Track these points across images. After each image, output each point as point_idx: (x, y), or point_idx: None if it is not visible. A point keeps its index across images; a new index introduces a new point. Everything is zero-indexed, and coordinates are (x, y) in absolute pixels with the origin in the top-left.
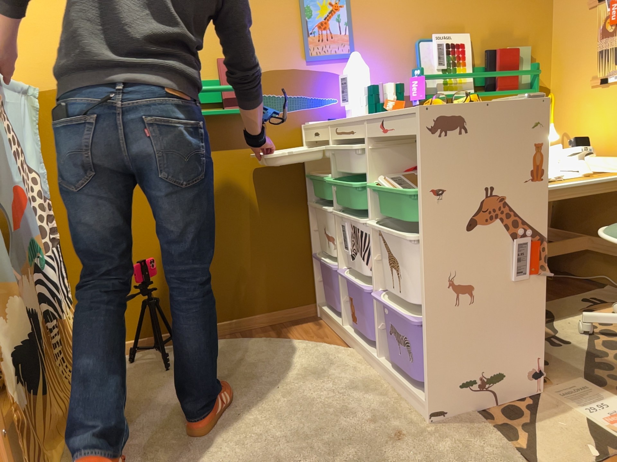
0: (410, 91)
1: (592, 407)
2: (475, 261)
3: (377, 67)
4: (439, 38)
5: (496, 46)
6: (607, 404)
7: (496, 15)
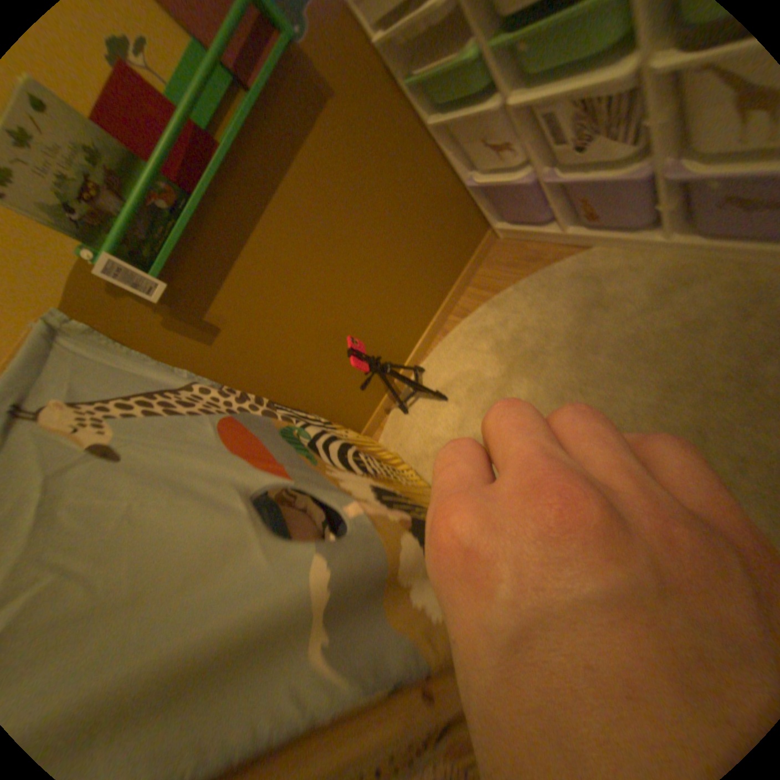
0: None
1: None
2: None
3: None
4: None
5: None
6: None
7: None
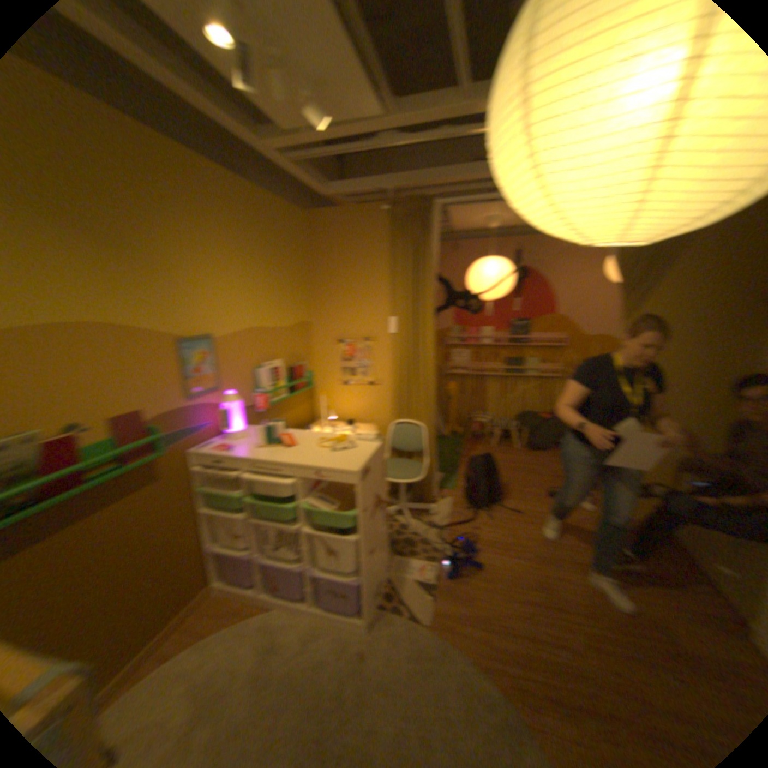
0: (257, 402)
1: (411, 570)
2: (376, 532)
3: (238, 391)
4: (271, 365)
5: (295, 363)
6: (414, 565)
7: (294, 345)
